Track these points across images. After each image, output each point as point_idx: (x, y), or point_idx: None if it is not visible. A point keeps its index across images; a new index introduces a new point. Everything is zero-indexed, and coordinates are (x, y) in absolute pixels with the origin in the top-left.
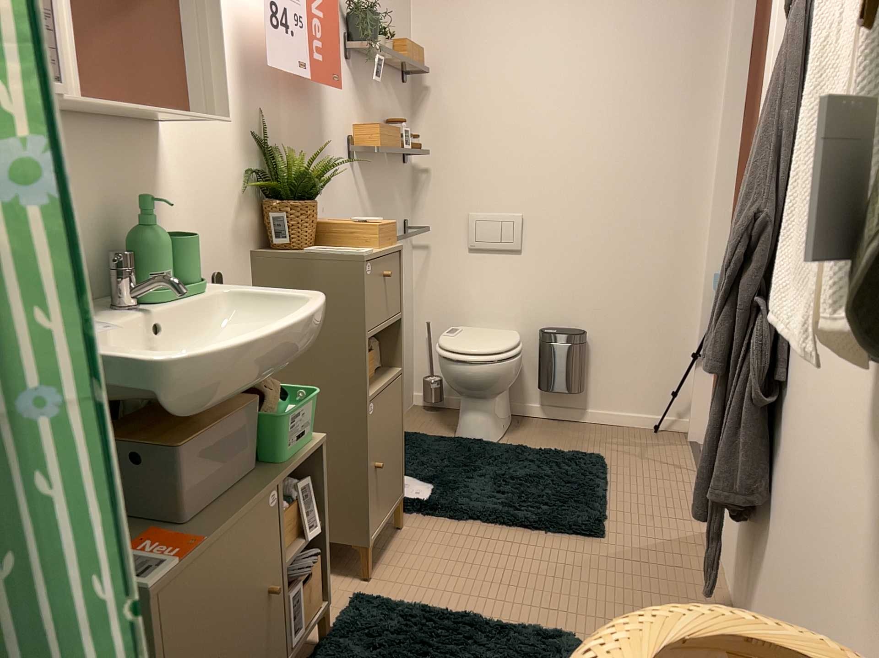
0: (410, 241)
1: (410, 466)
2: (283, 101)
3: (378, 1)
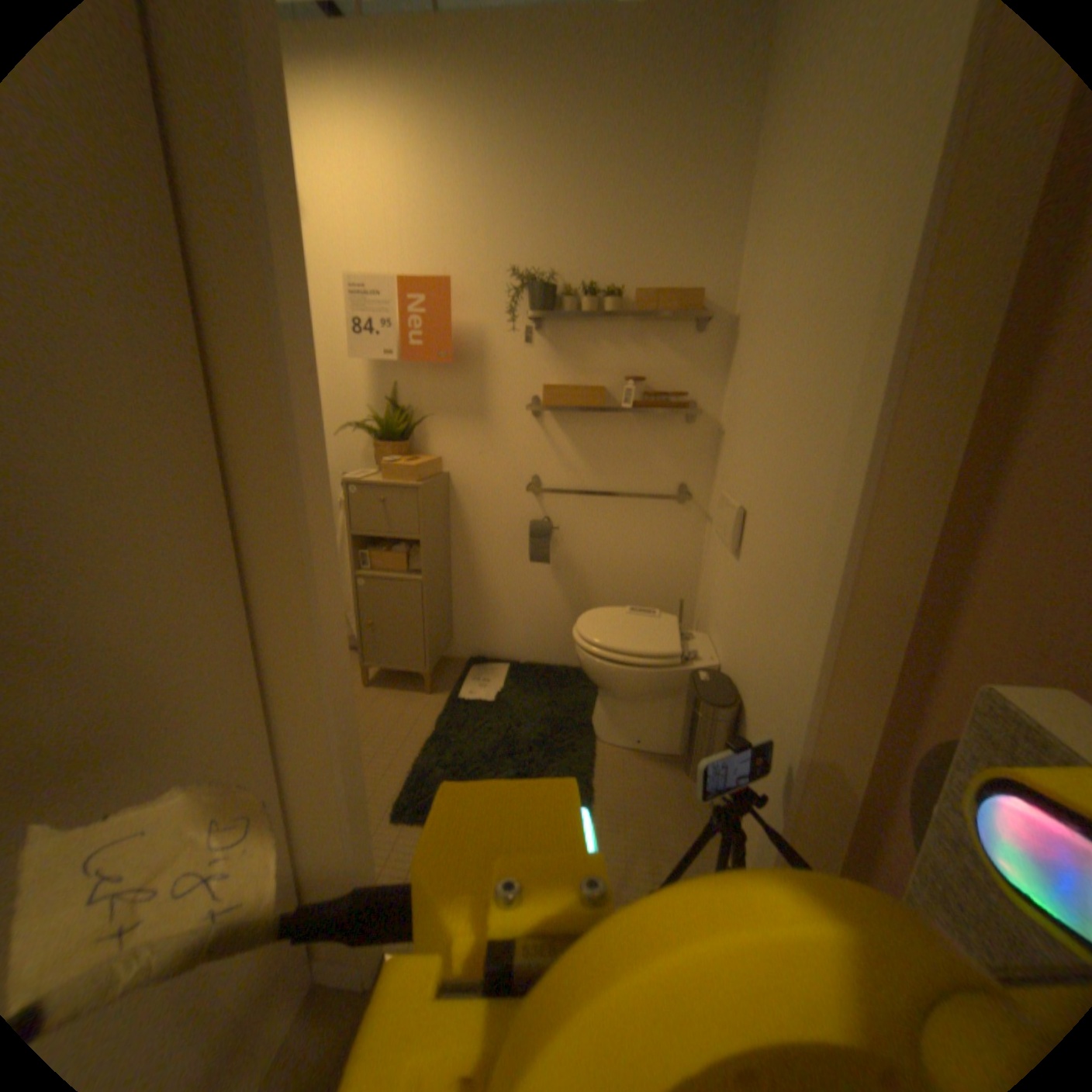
0: (699, 507)
1: (522, 683)
2: (423, 371)
3: (626, 246)
